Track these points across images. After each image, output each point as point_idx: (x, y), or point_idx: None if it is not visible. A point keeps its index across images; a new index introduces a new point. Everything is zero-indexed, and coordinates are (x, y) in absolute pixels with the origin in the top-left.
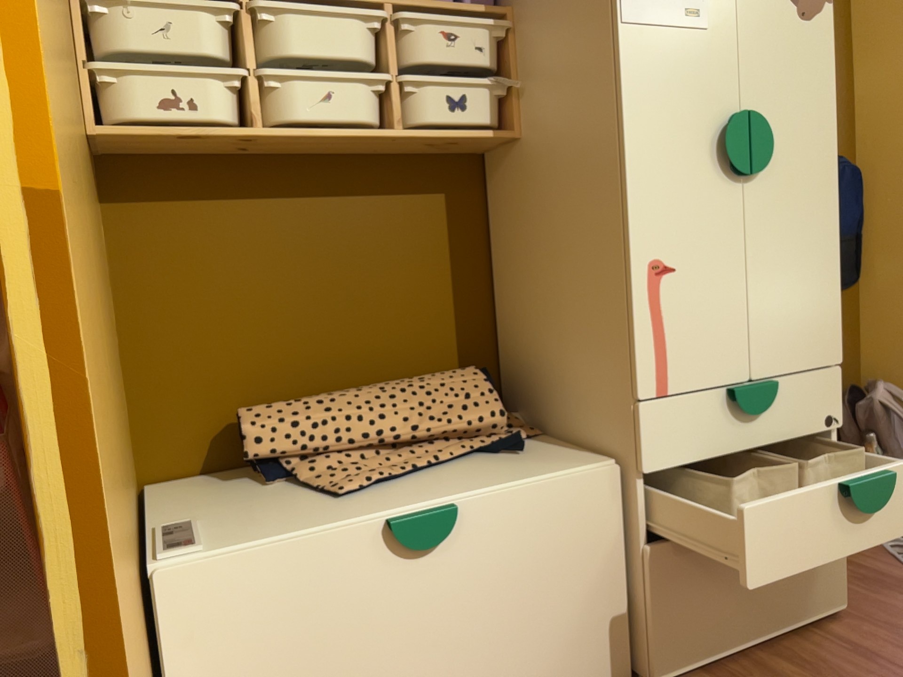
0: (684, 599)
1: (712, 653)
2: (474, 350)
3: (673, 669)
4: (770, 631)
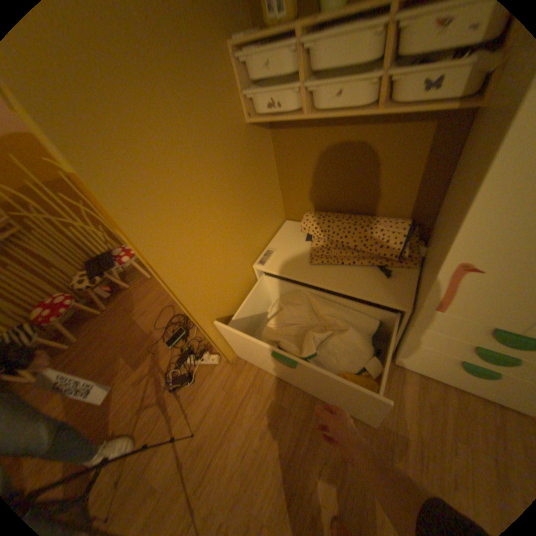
0: (417, 358)
1: (425, 374)
2: (421, 210)
3: (403, 365)
4: (465, 388)
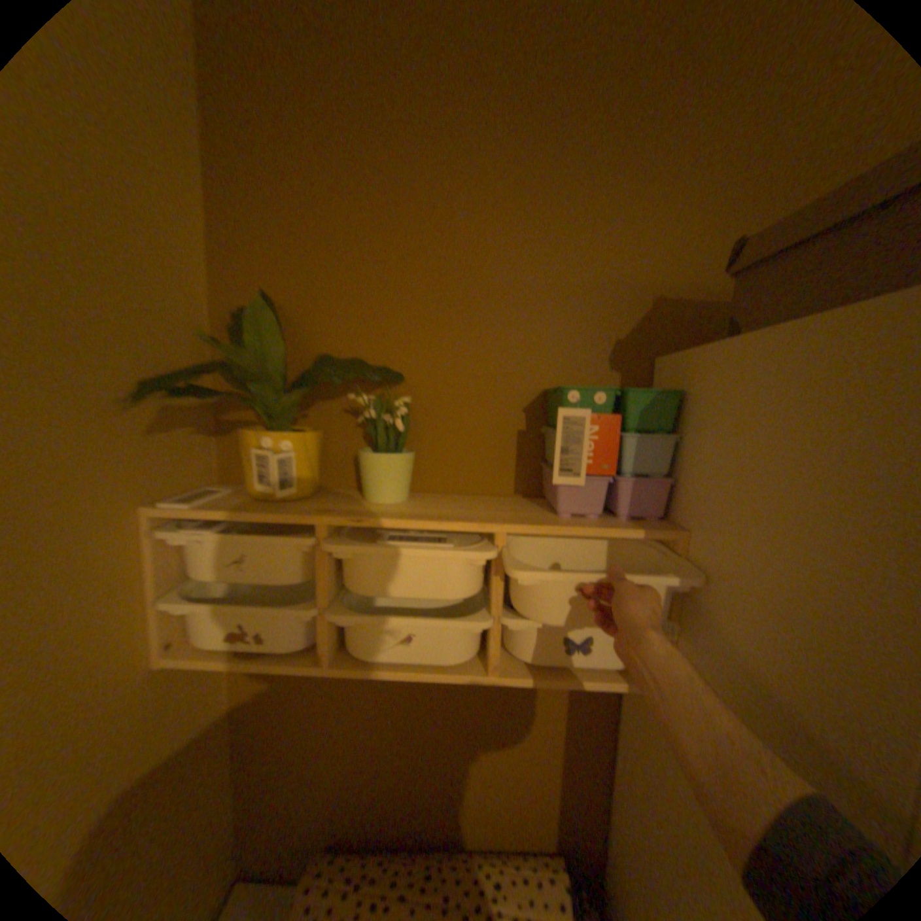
0: None
1: None
2: (577, 829)
3: None
4: None
